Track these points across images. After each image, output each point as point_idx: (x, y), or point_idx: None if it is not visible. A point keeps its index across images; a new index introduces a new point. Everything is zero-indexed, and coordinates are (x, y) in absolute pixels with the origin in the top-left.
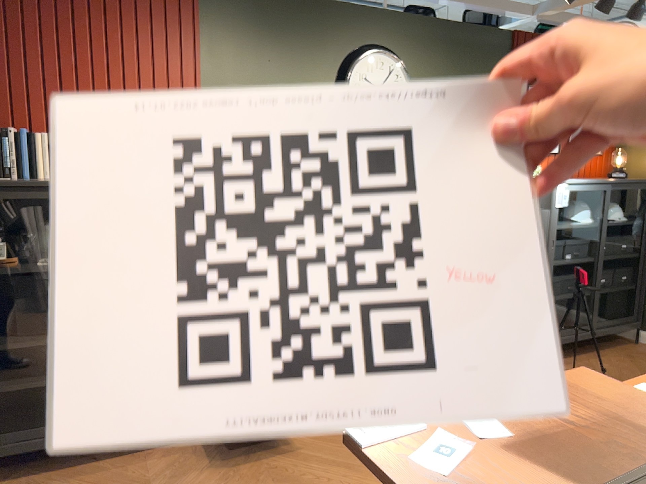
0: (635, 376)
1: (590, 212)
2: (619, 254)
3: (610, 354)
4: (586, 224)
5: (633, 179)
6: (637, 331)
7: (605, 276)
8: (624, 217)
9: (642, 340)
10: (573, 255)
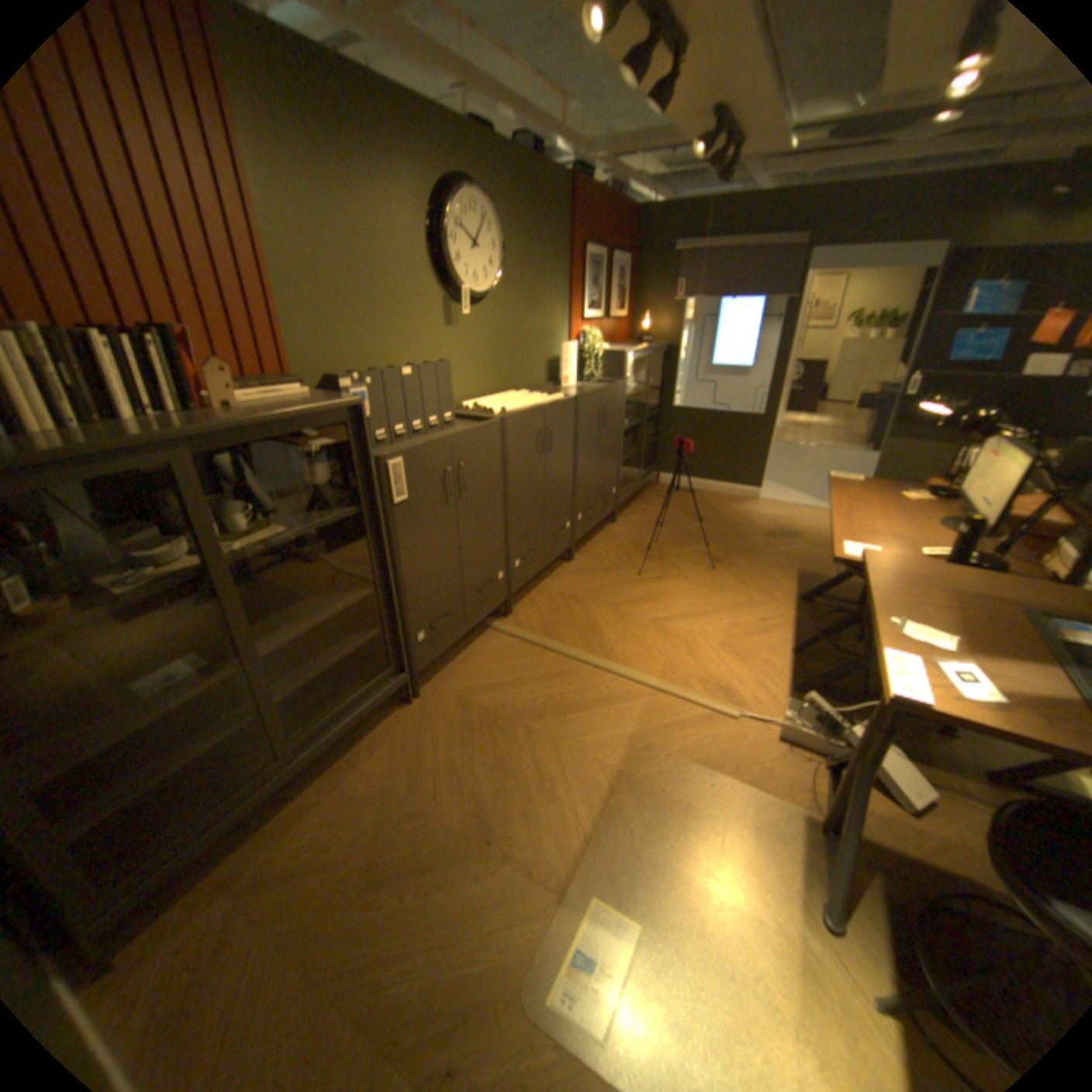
0: (676, 514)
1: (633, 377)
2: (649, 413)
3: (648, 499)
4: (633, 390)
5: (651, 341)
6: (654, 475)
7: (641, 434)
8: (650, 380)
9: (658, 482)
10: (628, 421)
